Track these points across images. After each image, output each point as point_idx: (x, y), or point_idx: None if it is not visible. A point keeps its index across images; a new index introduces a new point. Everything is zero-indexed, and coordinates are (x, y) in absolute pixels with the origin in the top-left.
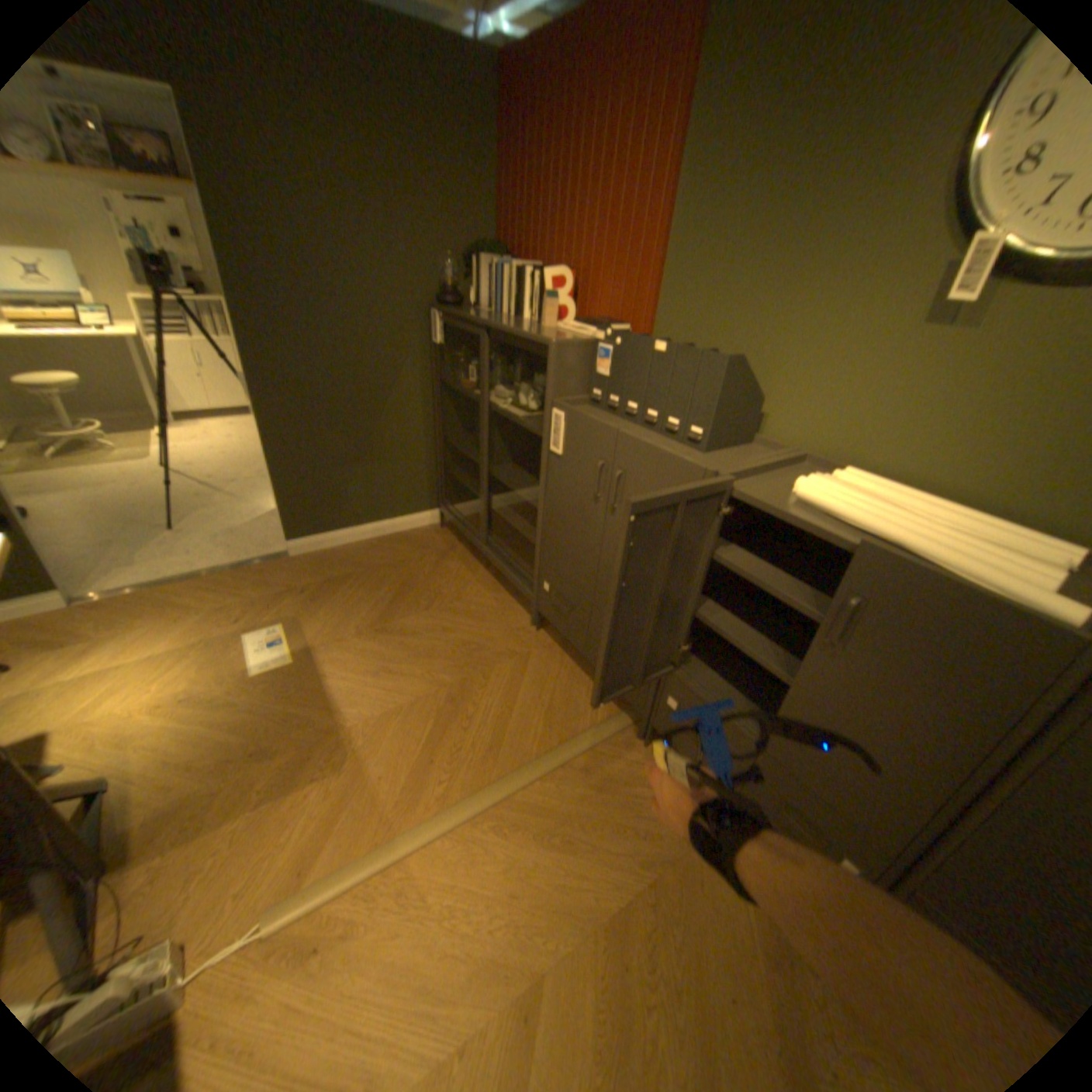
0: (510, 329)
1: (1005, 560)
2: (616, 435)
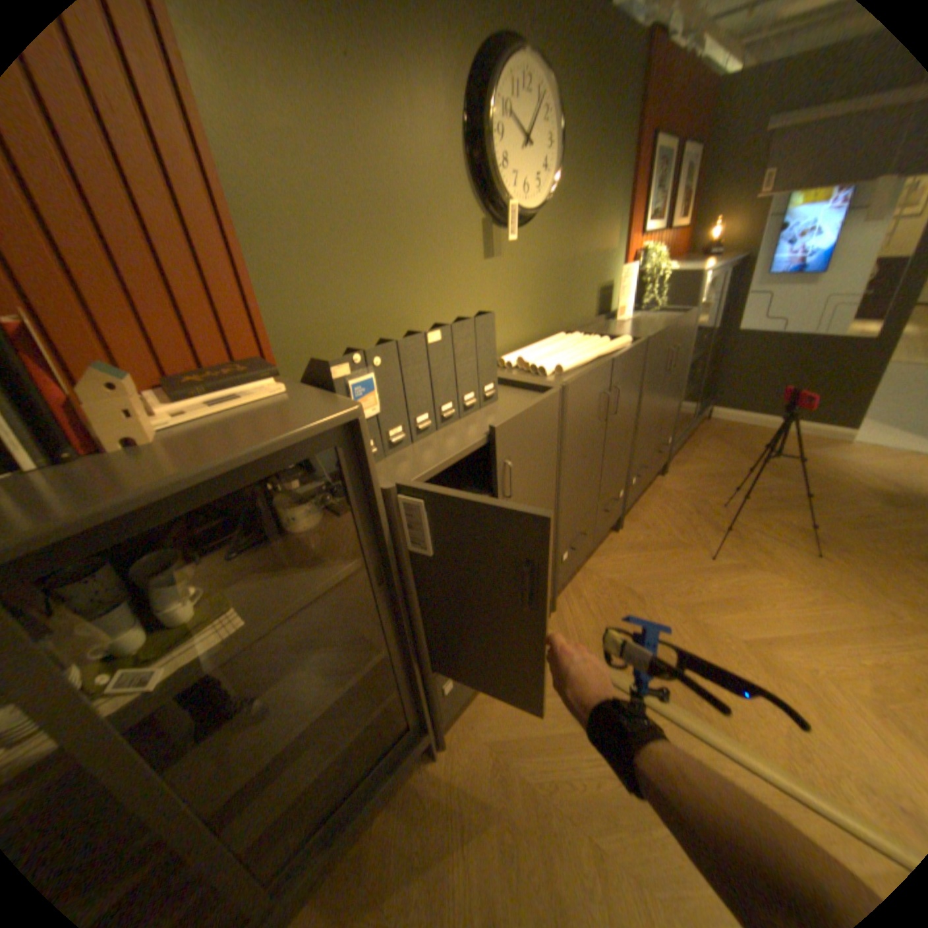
0: (191, 471)
1: (598, 341)
2: (493, 435)
